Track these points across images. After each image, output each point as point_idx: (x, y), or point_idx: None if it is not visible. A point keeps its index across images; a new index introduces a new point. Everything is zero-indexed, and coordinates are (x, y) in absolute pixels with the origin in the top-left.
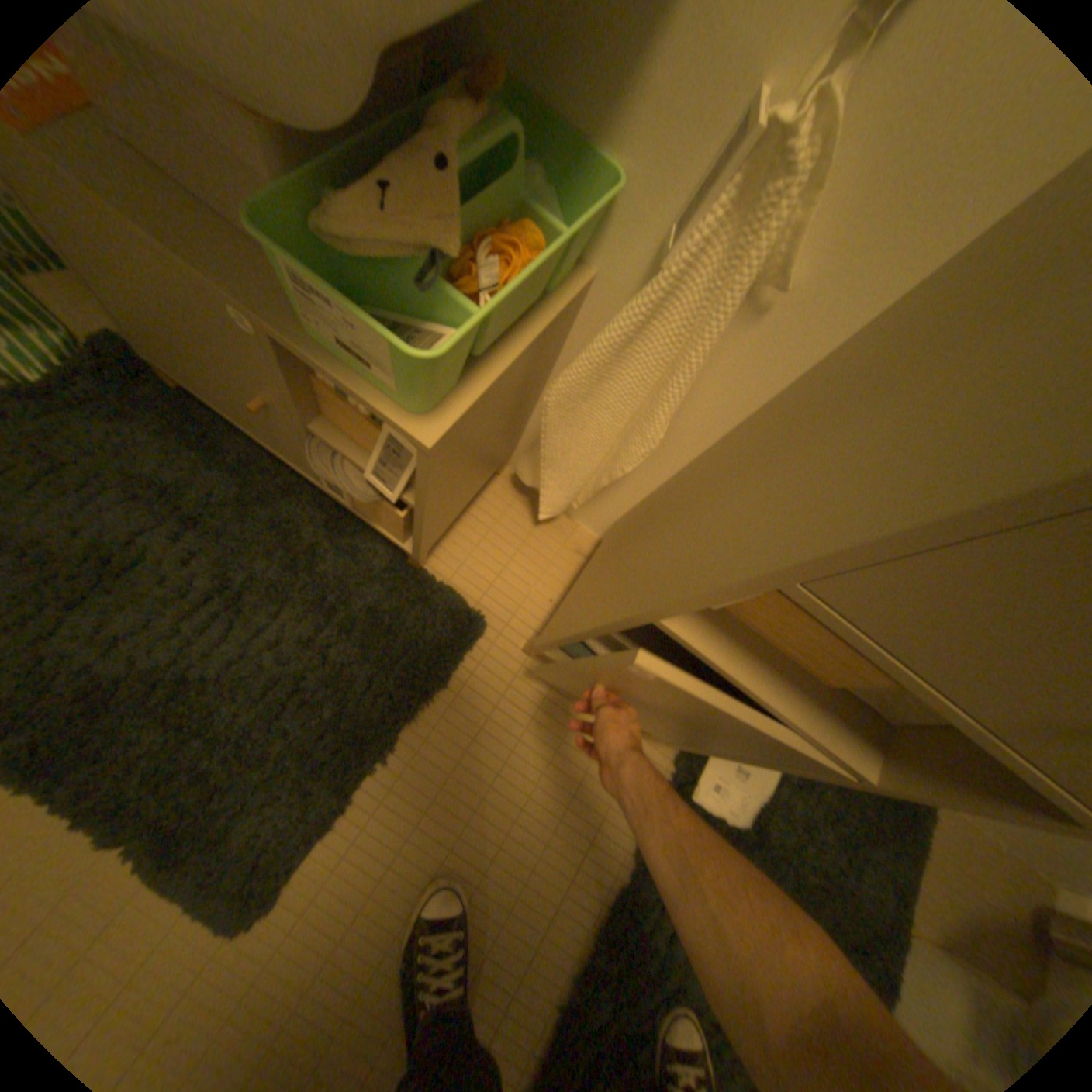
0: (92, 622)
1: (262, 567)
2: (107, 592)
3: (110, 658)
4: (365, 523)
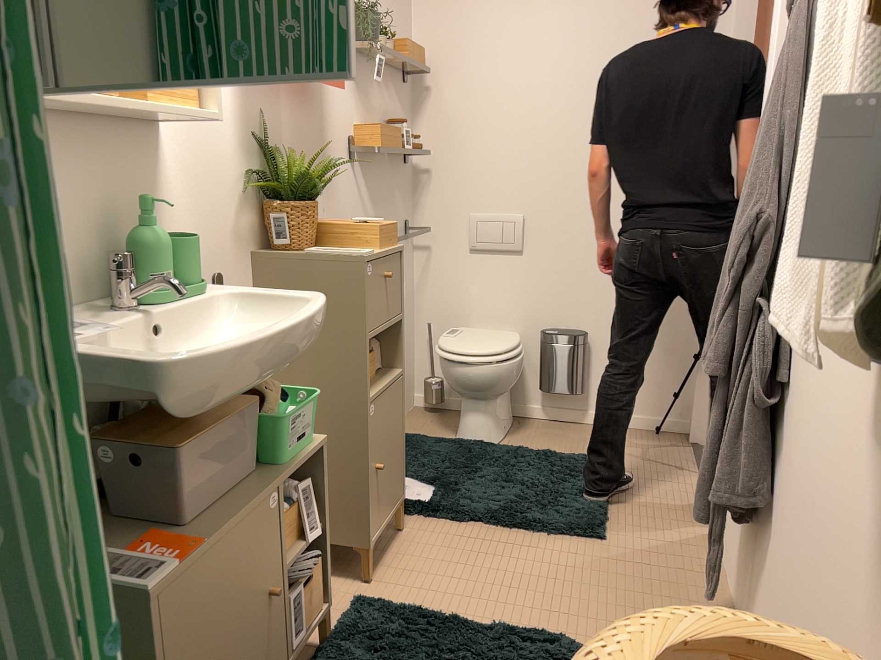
0: None
1: None
2: None
3: None
4: None
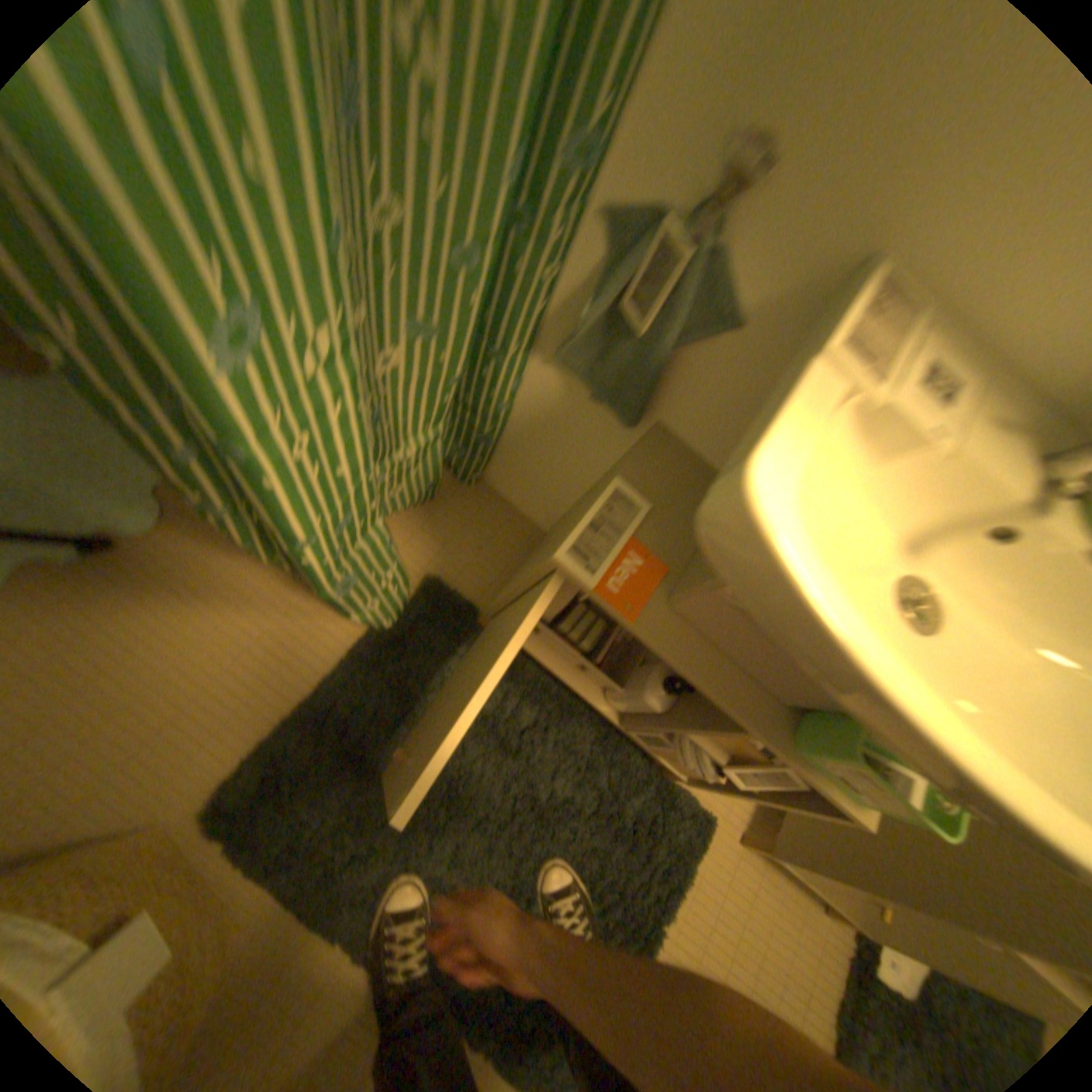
0: (453, 849)
1: (561, 787)
2: (459, 819)
3: (468, 880)
4: (627, 739)
